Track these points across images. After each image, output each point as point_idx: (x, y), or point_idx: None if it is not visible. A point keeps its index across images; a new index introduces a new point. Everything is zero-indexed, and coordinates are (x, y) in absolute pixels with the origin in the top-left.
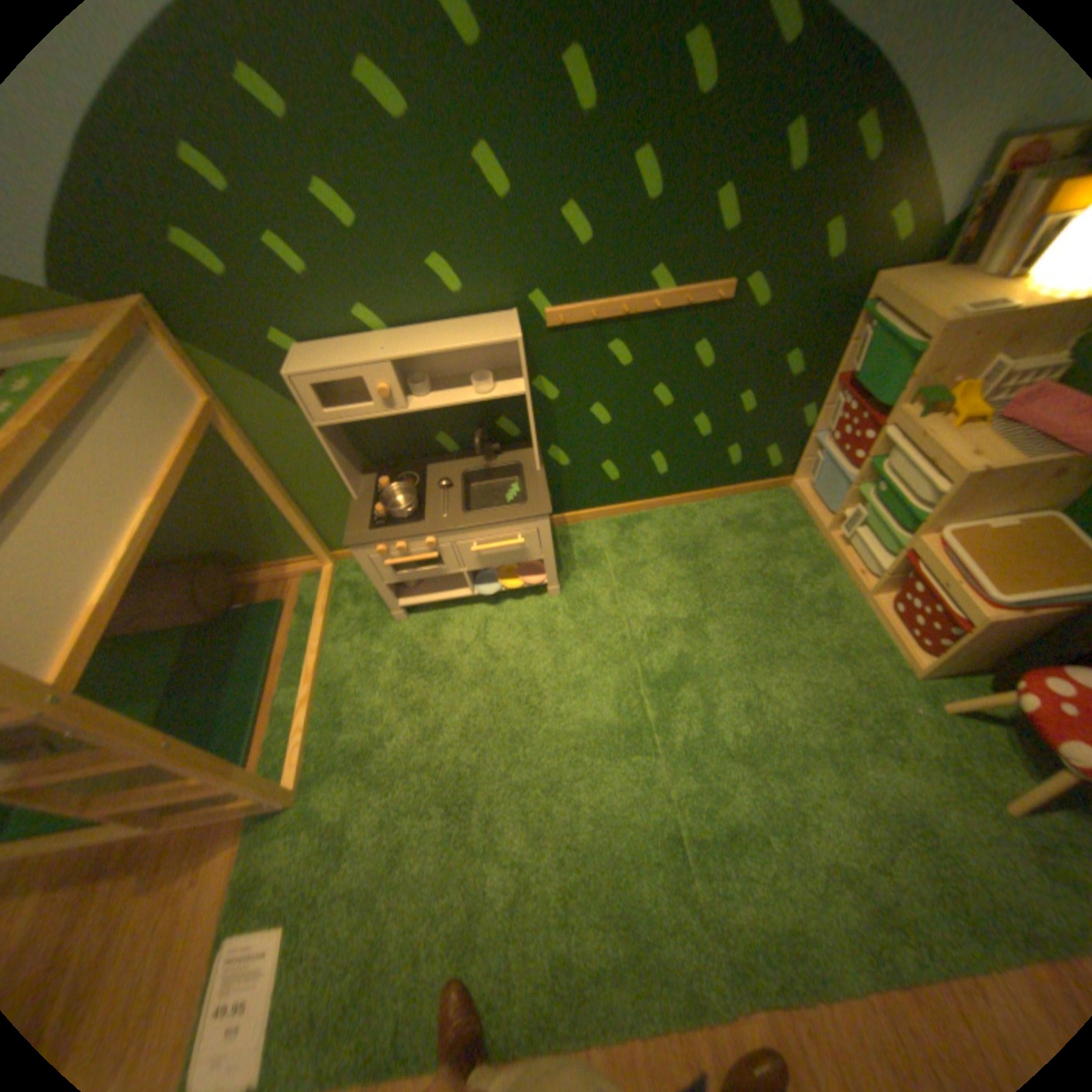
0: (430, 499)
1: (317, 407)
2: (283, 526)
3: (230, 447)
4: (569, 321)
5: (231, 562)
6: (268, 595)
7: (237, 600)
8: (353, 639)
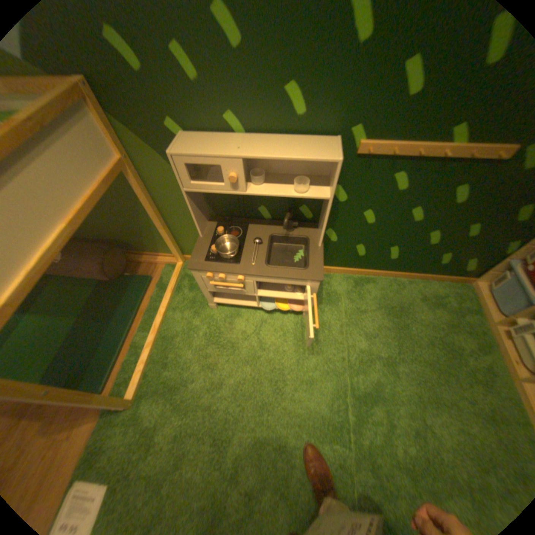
0: (247, 249)
1: (188, 178)
2: (160, 236)
3: (134, 187)
4: (376, 152)
5: (129, 247)
6: (145, 271)
7: (129, 269)
8: (185, 312)
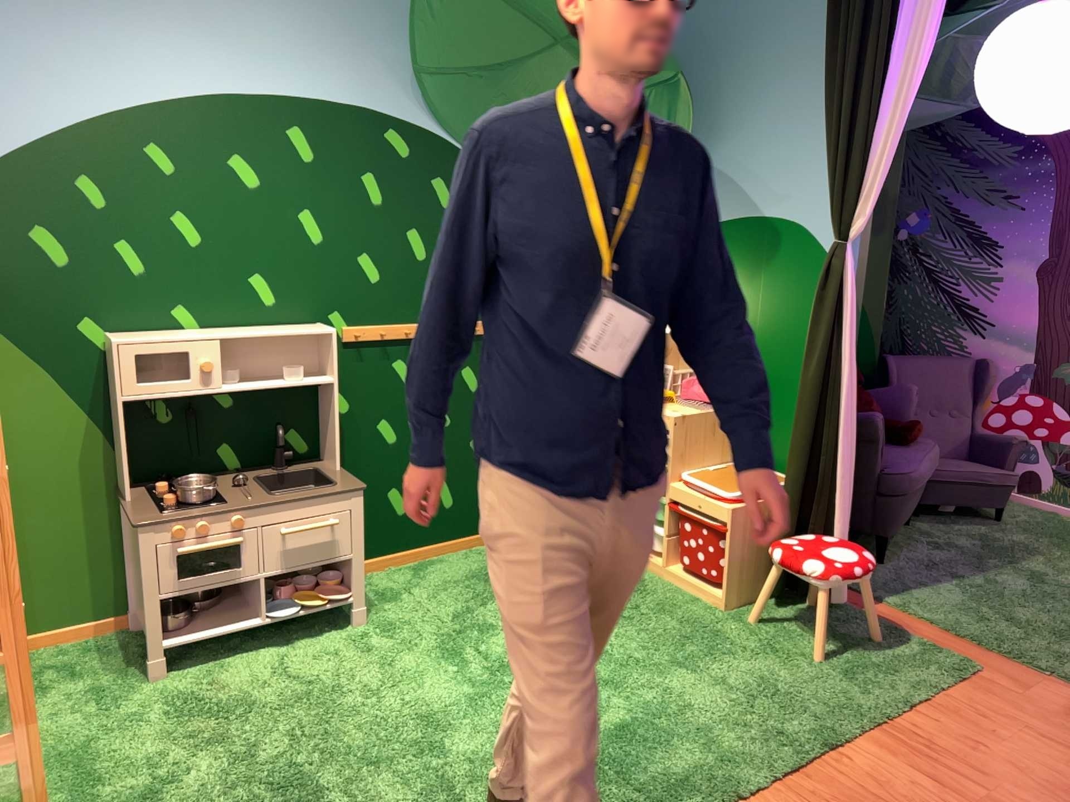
0: (225, 492)
1: (135, 376)
2: None
3: None
4: (362, 337)
5: None
6: None
7: None
8: (86, 707)
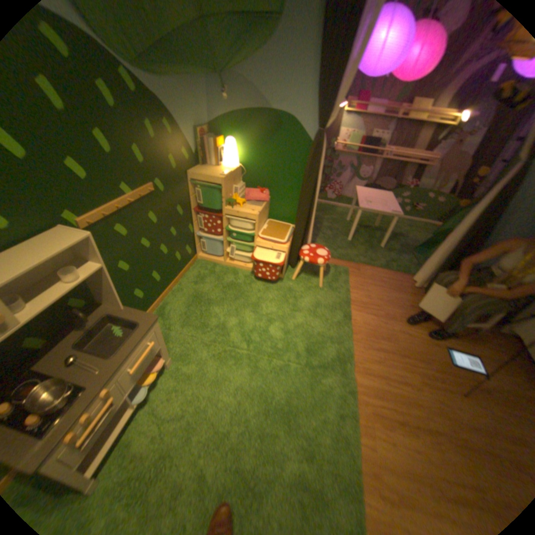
0: (68, 375)
1: None
2: None
3: None
4: (92, 221)
5: None
6: None
7: None
8: None
